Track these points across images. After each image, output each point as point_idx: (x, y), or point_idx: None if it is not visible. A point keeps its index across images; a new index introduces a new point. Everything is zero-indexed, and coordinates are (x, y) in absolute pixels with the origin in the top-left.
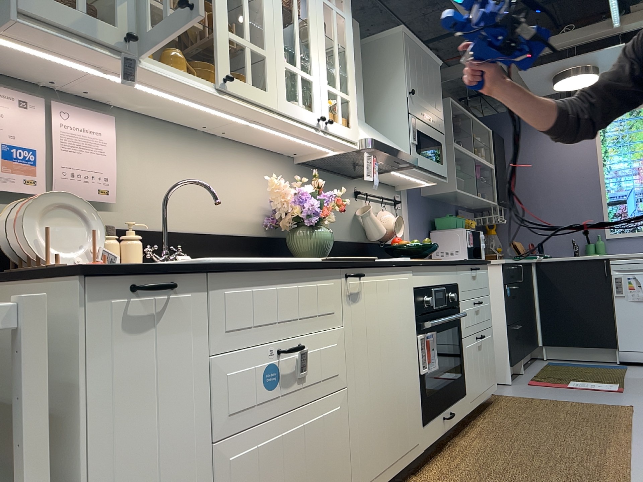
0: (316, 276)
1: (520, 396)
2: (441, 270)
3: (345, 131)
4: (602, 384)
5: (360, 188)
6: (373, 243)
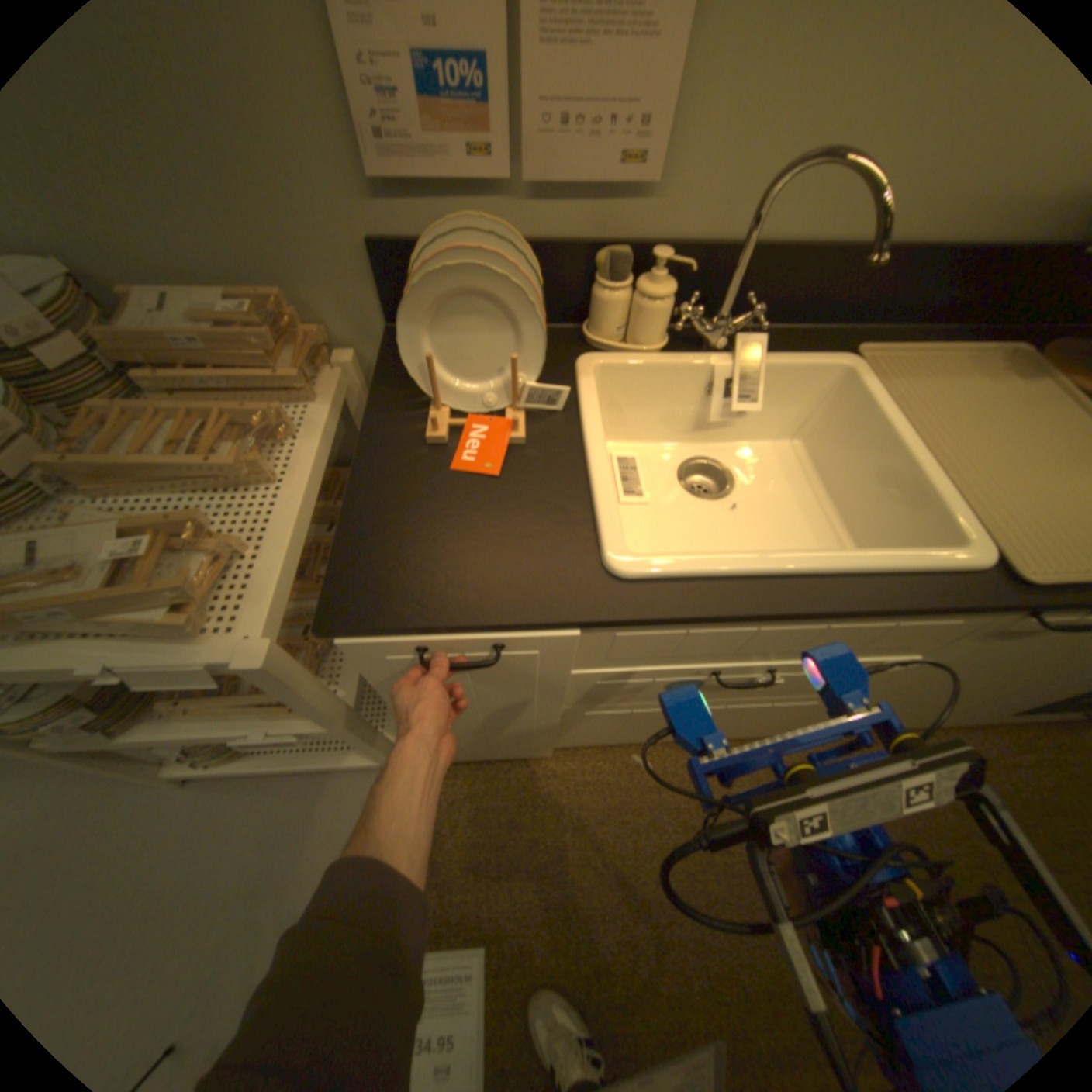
0: (919, 616)
1: None
2: None
3: None
4: None
5: None
6: None
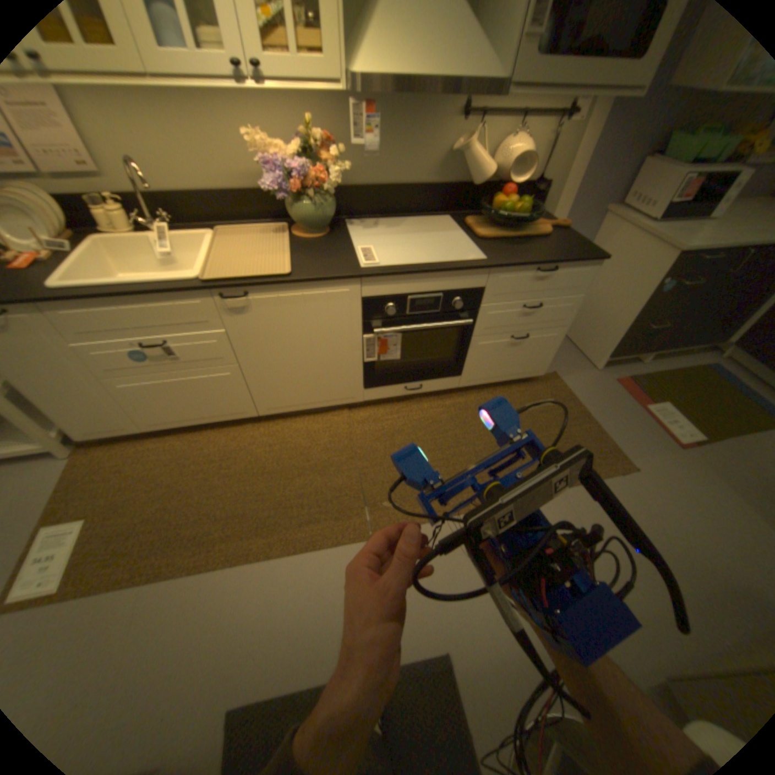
0: (172, 299)
1: (569, 390)
2: (439, 277)
3: (302, 69)
4: (690, 427)
5: (478, 97)
6: (482, 183)
